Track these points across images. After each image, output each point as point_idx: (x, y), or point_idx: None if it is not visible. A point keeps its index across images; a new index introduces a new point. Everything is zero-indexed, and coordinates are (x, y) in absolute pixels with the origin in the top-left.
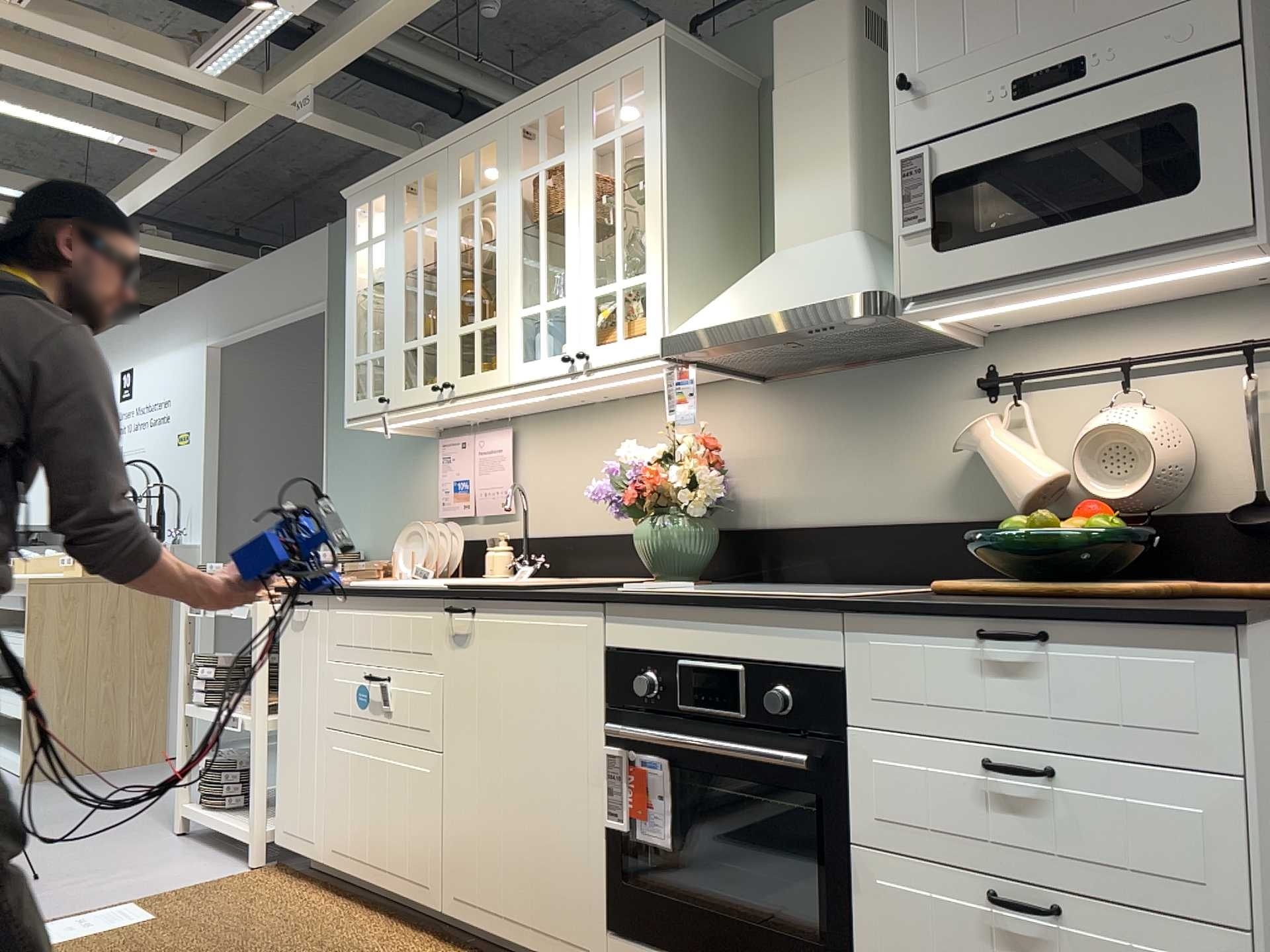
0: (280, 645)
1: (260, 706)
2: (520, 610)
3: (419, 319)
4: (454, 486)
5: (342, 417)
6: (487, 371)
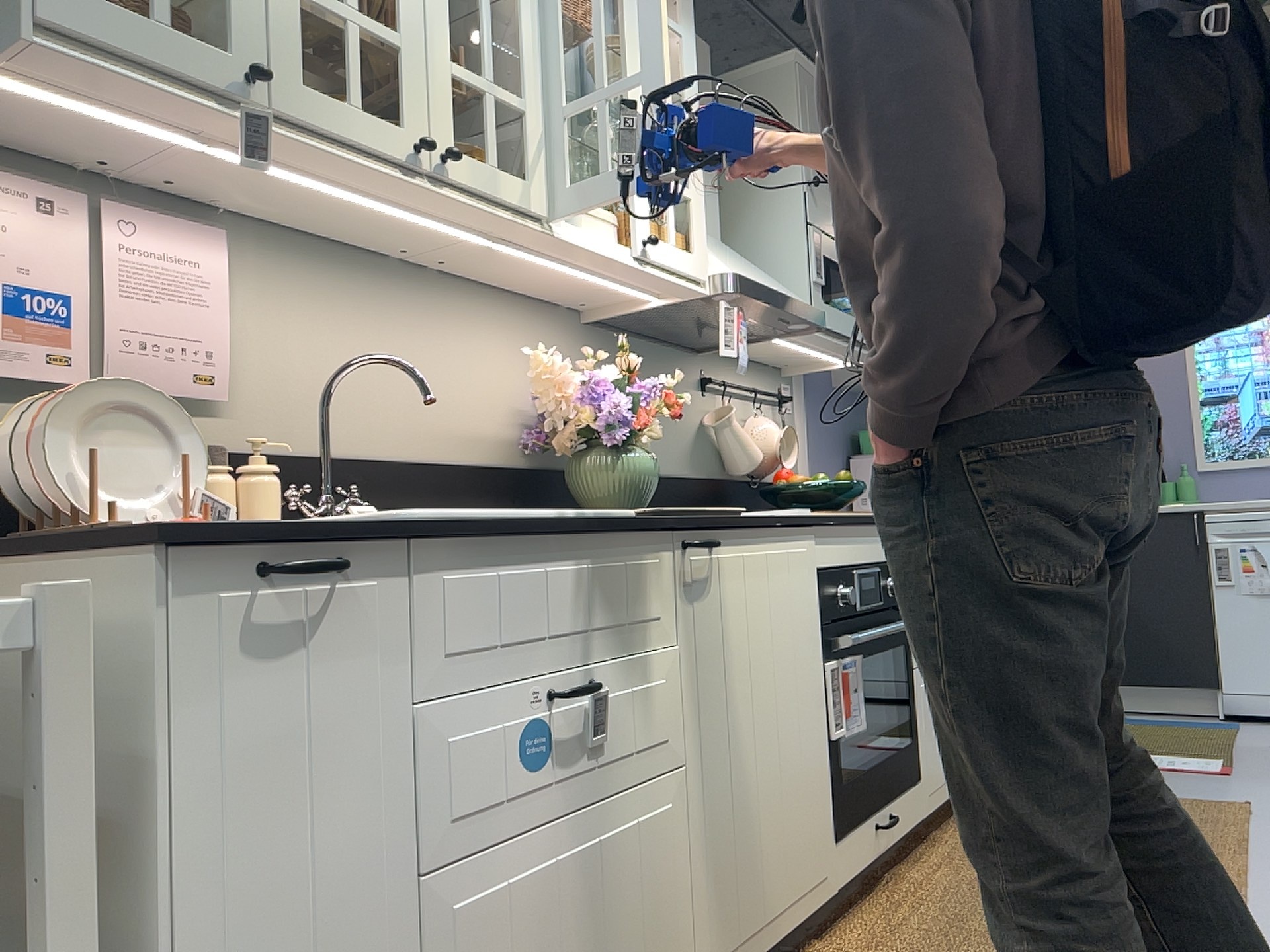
0: (154, 731)
1: None
2: (758, 539)
3: None
4: (13, 299)
5: None
6: (514, 178)
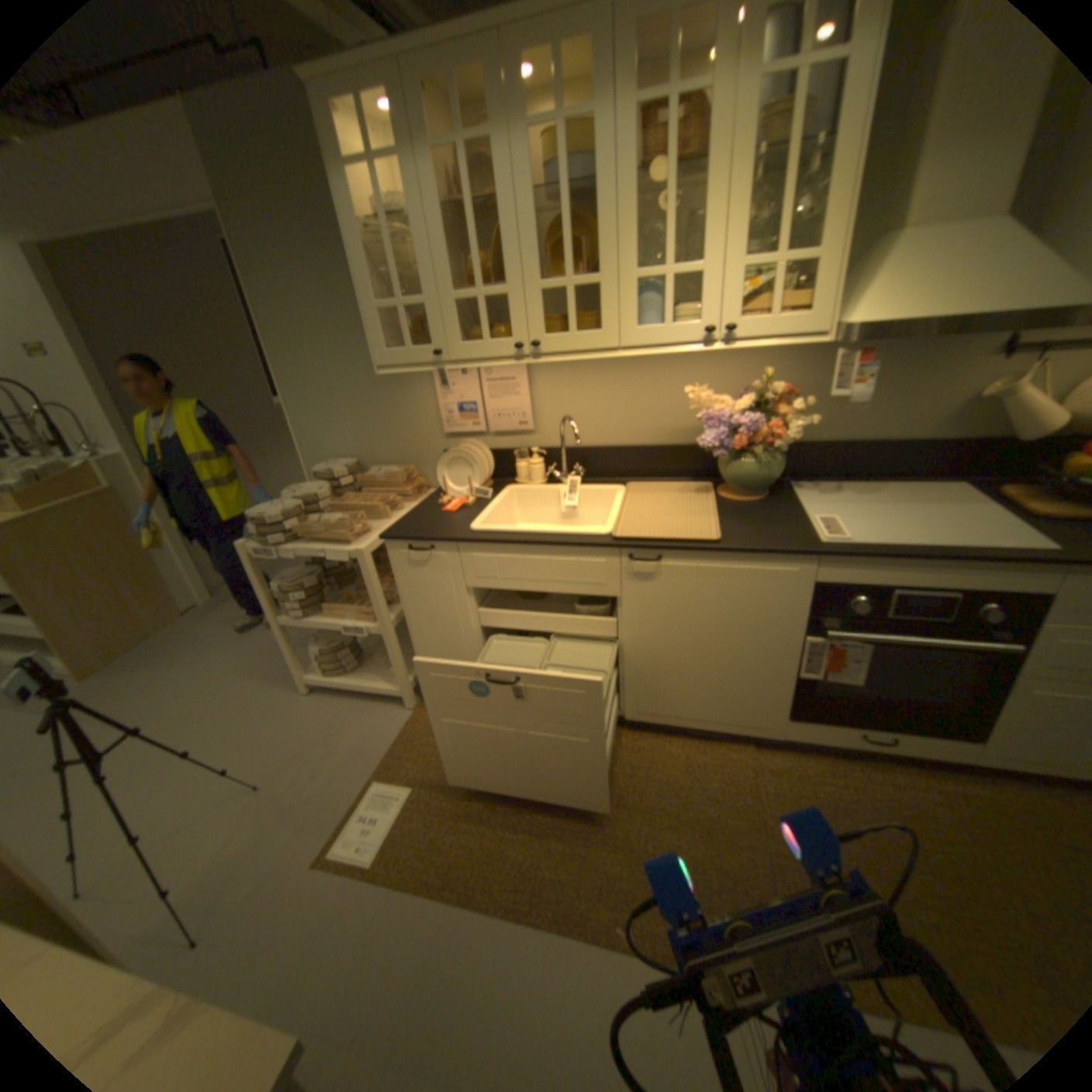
0: (397, 579)
1: (387, 622)
2: (721, 560)
3: (477, 267)
4: (461, 409)
5: (285, 340)
6: (590, 334)
